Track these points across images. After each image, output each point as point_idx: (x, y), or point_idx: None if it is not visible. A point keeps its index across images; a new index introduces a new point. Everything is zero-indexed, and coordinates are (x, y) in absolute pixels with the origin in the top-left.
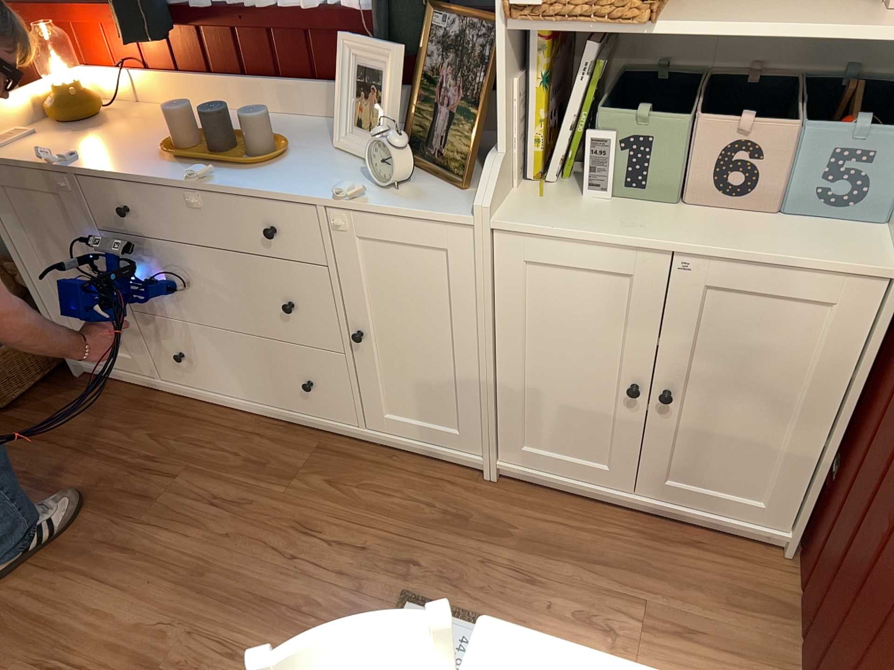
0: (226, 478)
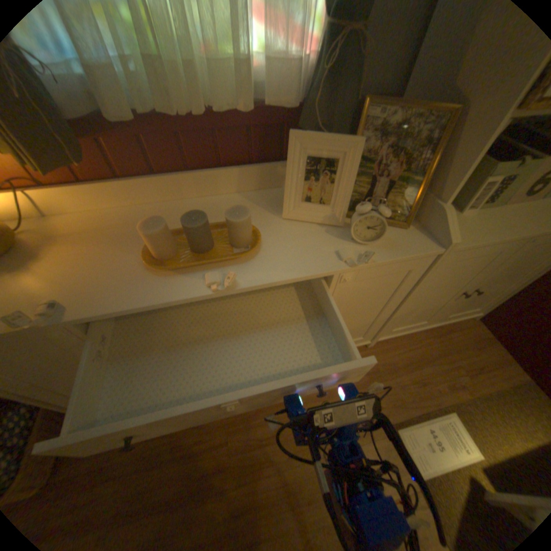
0: (254, 429)
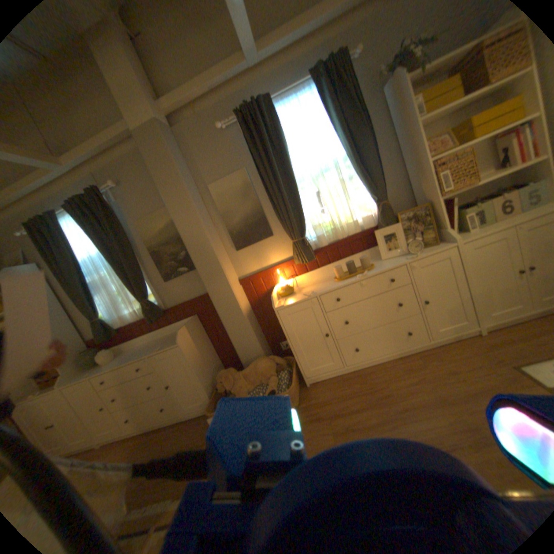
0: (404, 380)
